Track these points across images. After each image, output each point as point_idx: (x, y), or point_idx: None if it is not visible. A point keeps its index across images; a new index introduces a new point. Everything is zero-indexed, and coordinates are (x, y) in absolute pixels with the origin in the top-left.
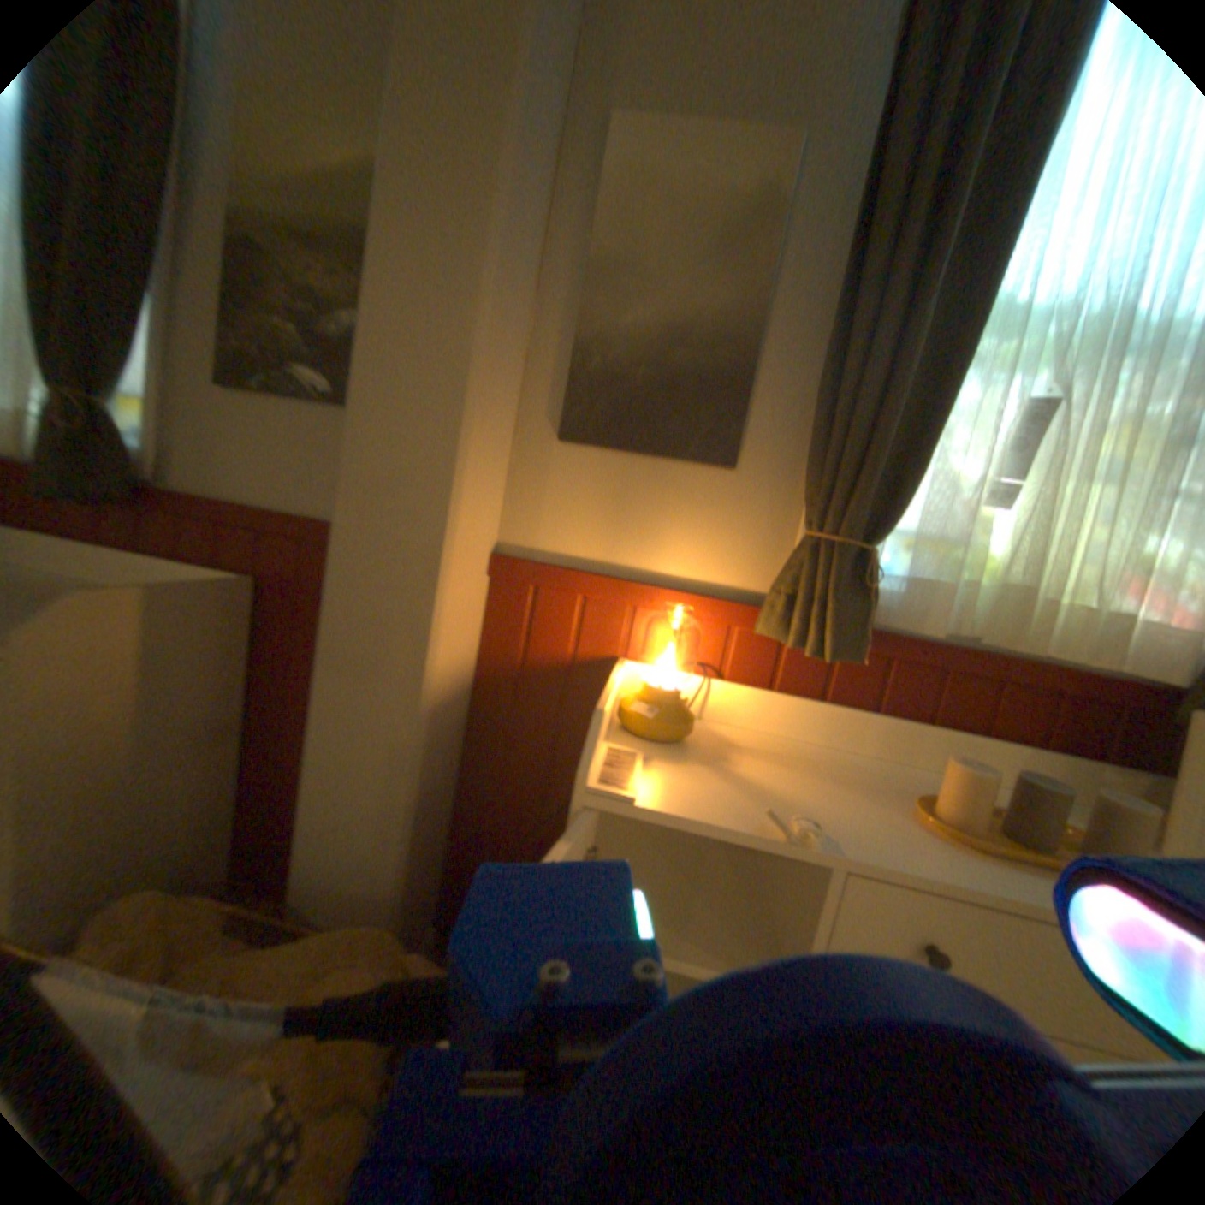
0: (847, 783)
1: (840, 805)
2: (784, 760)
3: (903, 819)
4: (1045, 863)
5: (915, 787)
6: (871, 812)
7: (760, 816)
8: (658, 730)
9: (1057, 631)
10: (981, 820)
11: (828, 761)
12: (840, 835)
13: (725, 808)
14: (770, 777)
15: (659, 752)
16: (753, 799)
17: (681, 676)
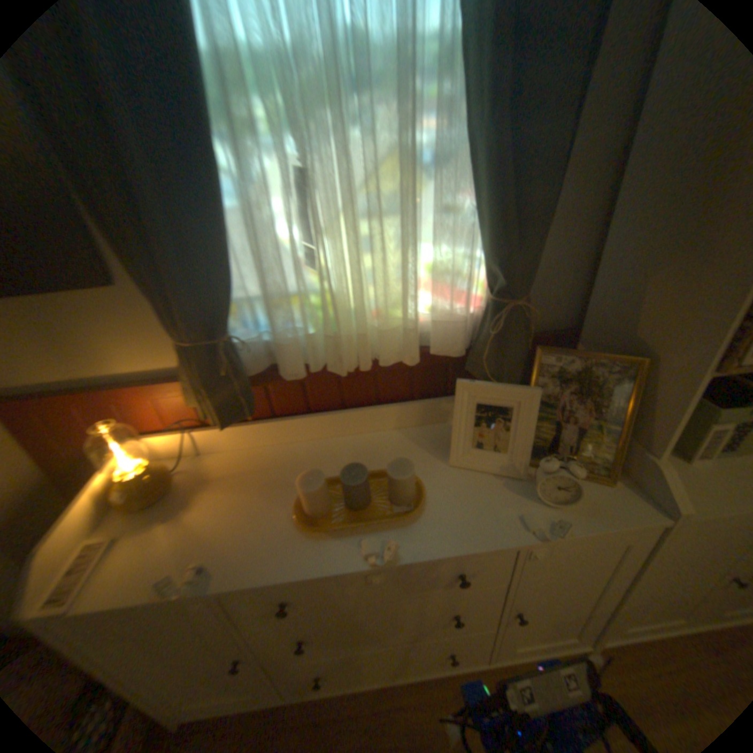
0: (270, 485)
1: (245, 521)
2: (237, 478)
3: (286, 513)
4: (347, 529)
5: (323, 462)
6: (265, 517)
7: (166, 574)
8: (126, 510)
9: (388, 334)
10: (320, 508)
11: (274, 460)
12: (219, 565)
13: (142, 579)
14: (209, 511)
15: (132, 524)
16: (175, 552)
17: (163, 440)
